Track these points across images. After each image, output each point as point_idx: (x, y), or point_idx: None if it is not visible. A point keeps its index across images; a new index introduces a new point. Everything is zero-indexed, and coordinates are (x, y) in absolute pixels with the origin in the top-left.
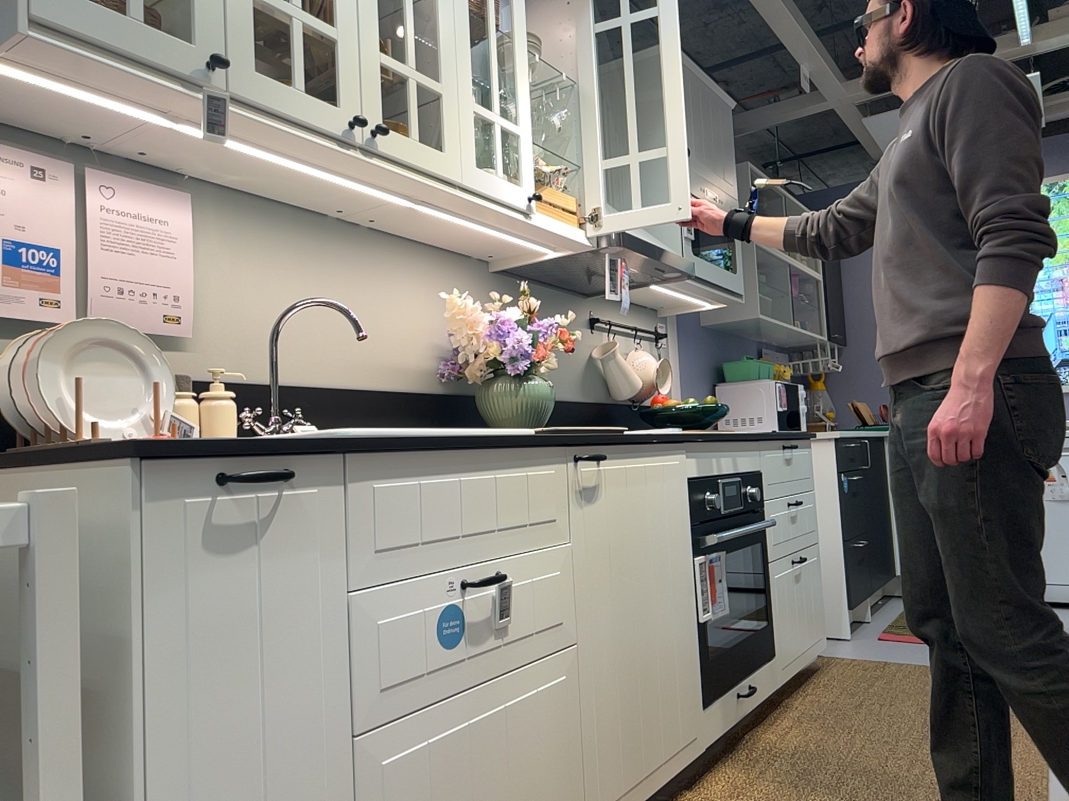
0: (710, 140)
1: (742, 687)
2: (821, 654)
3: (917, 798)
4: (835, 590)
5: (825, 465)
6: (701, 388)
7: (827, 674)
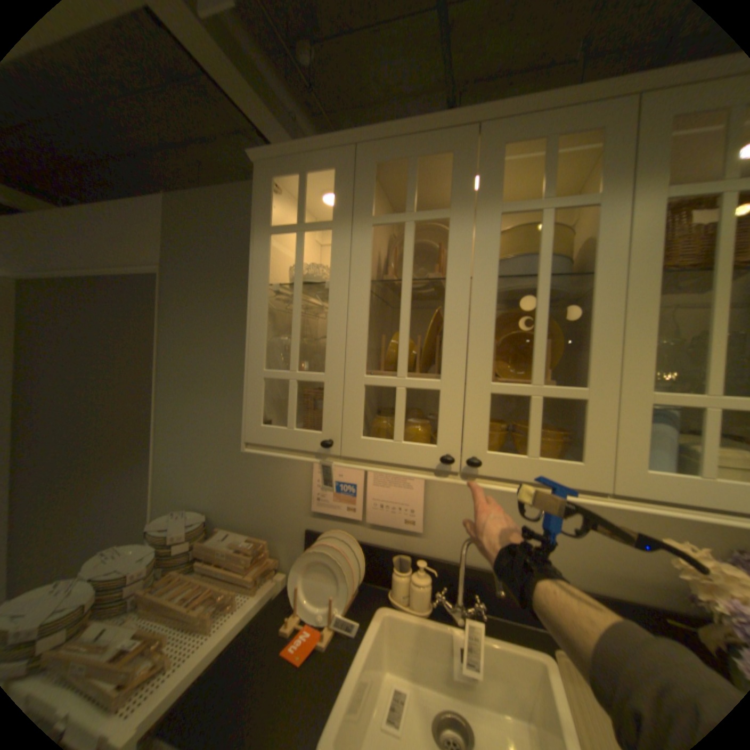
0: None
1: None
2: None
3: None
4: None
5: None
6: None
7: None
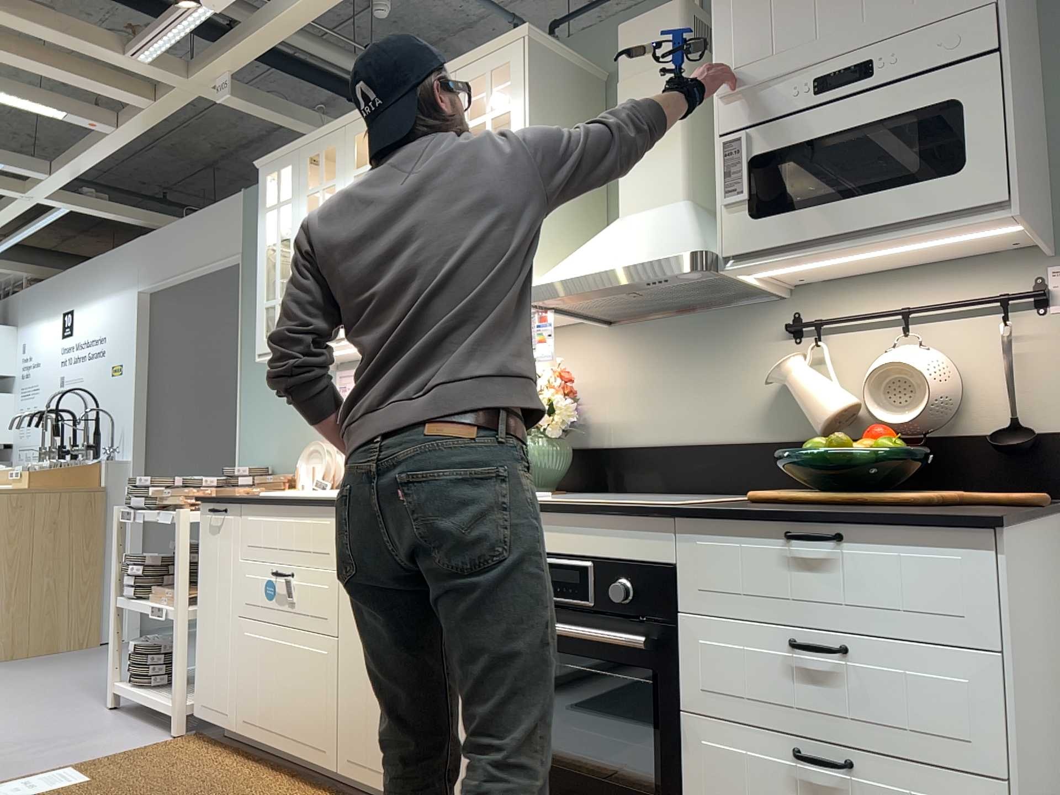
0: None
1: None
2: None
3: None
4: None
5: None
6: None
7: None
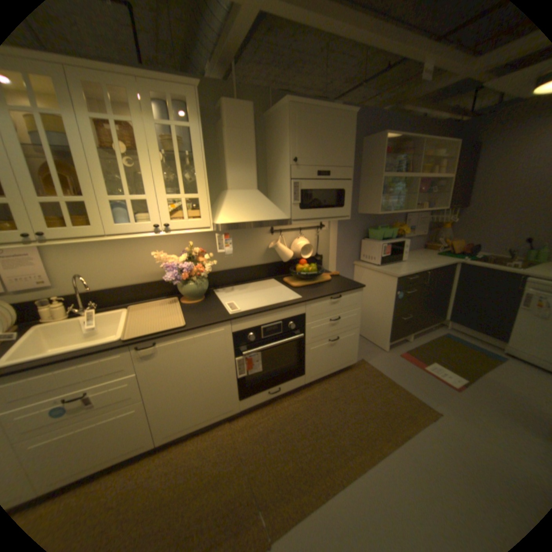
0: (325, 141)
1: (272, 390)
2: (365, 359)
3: (285, 468)
4: (386, 334)
5: (392, 286)
6: (351, 241)
7: (349, 374)
